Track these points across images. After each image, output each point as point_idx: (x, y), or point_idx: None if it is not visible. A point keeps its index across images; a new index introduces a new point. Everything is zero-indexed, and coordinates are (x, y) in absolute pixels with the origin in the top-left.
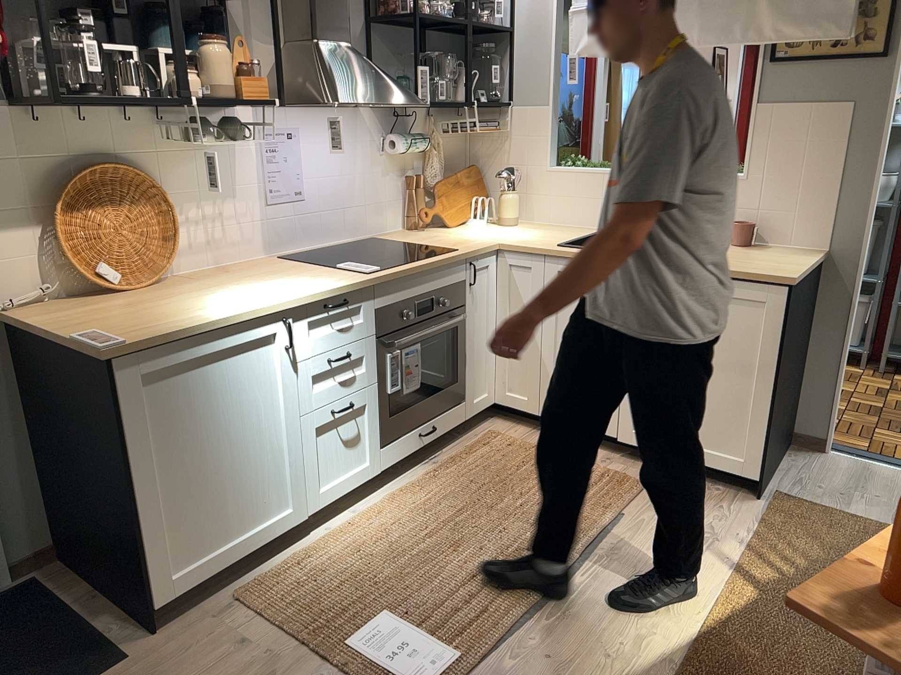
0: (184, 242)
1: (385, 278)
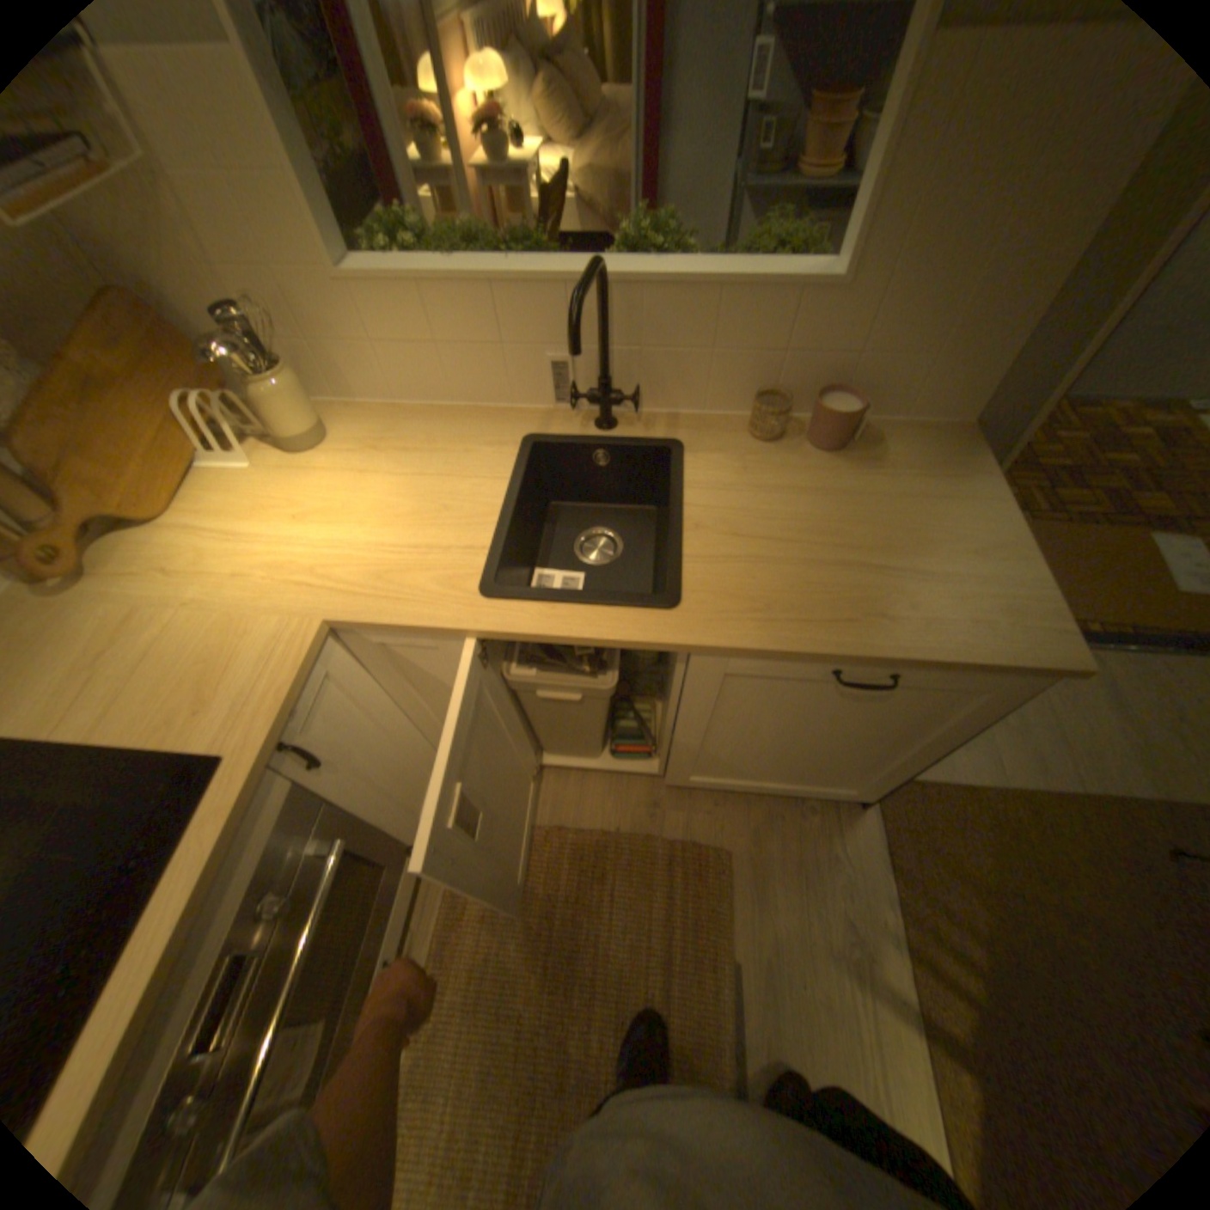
0: None
1: None
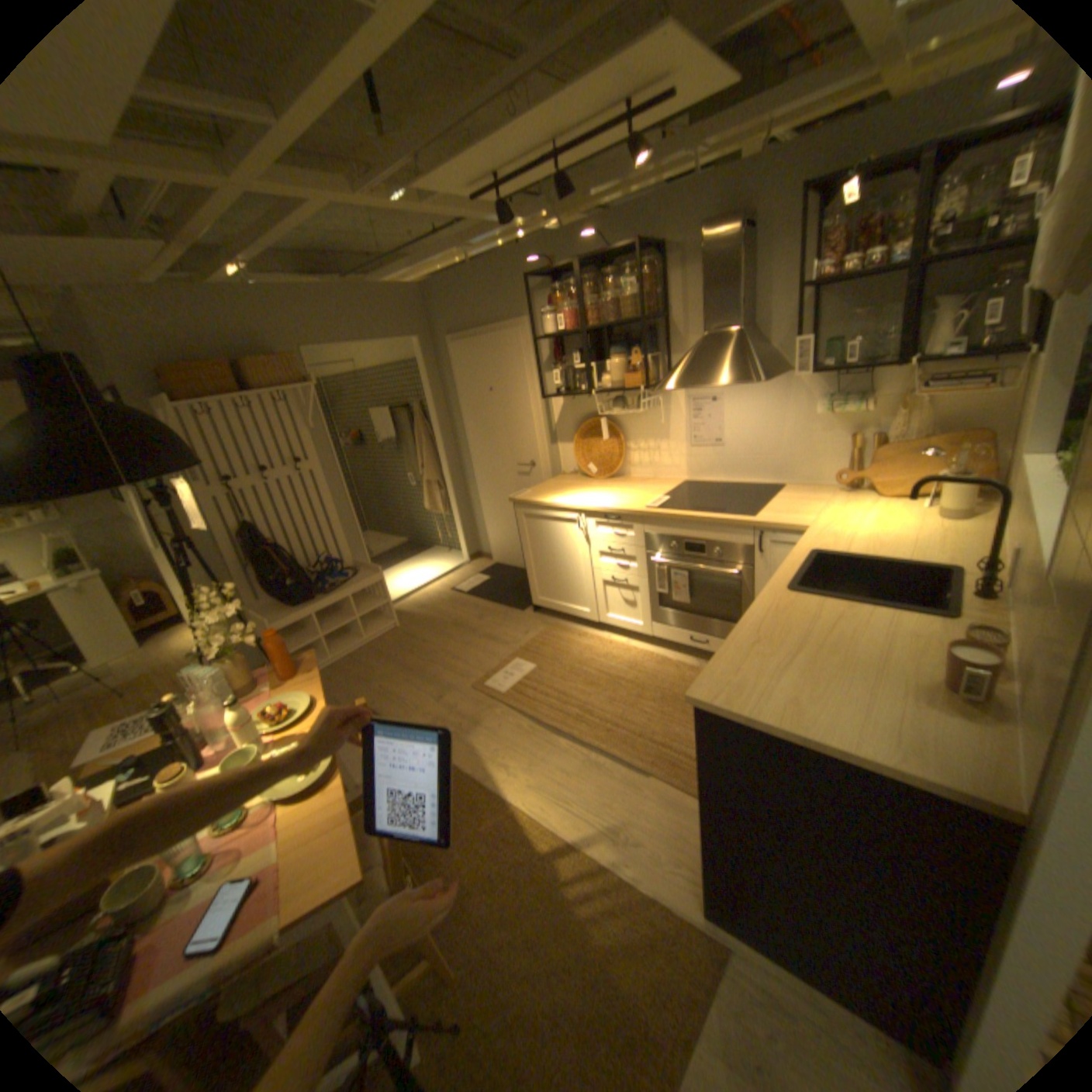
0: (635, 460)
1: (648, 515)
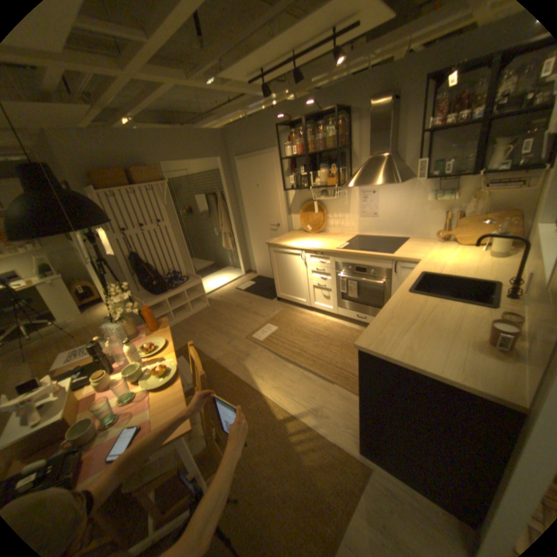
0: (331, 224)
1: (337, 252)
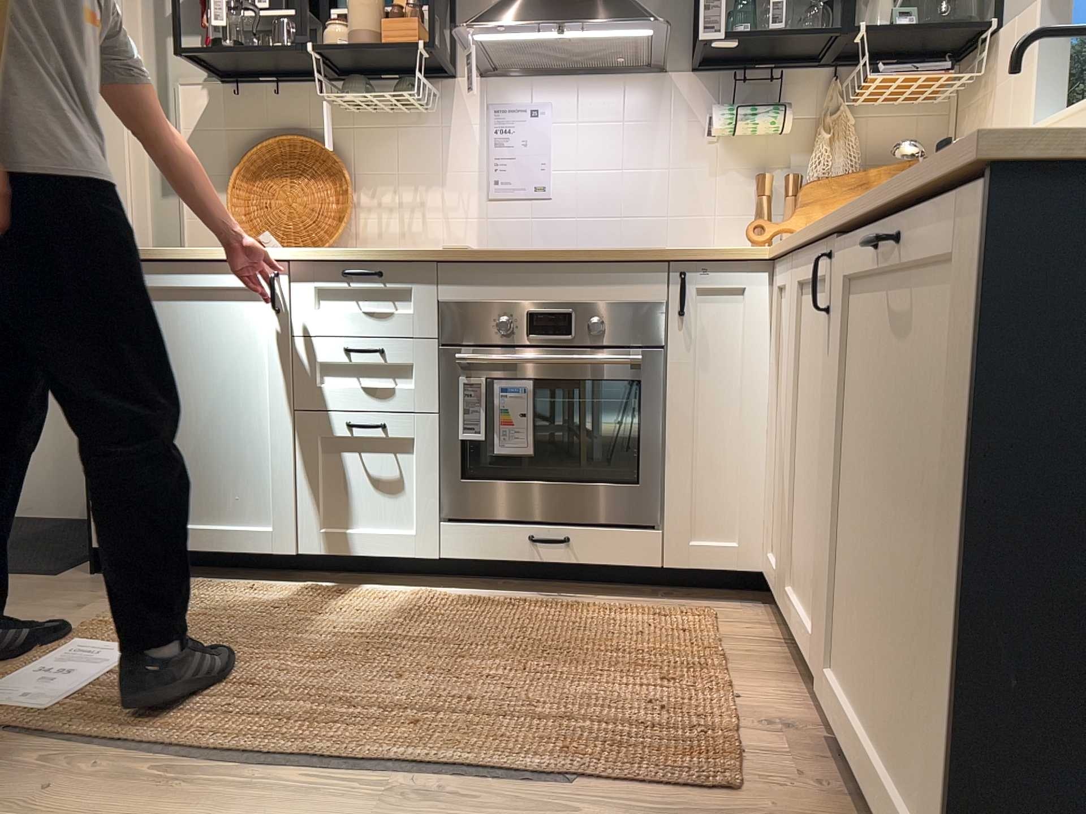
0: (370, 229)
1: (454, 256)
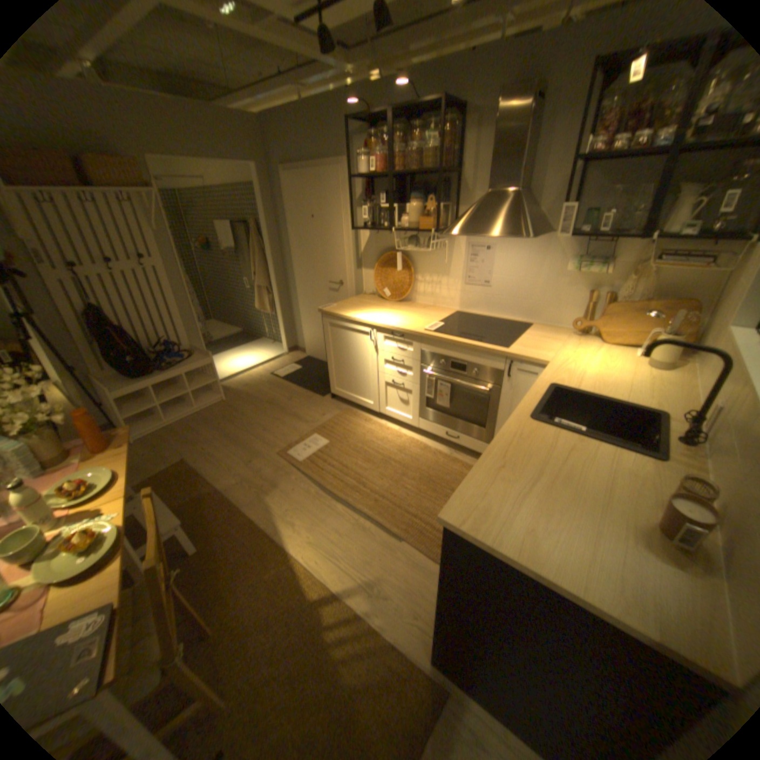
0: (421, 290)
1: (425, 336)
